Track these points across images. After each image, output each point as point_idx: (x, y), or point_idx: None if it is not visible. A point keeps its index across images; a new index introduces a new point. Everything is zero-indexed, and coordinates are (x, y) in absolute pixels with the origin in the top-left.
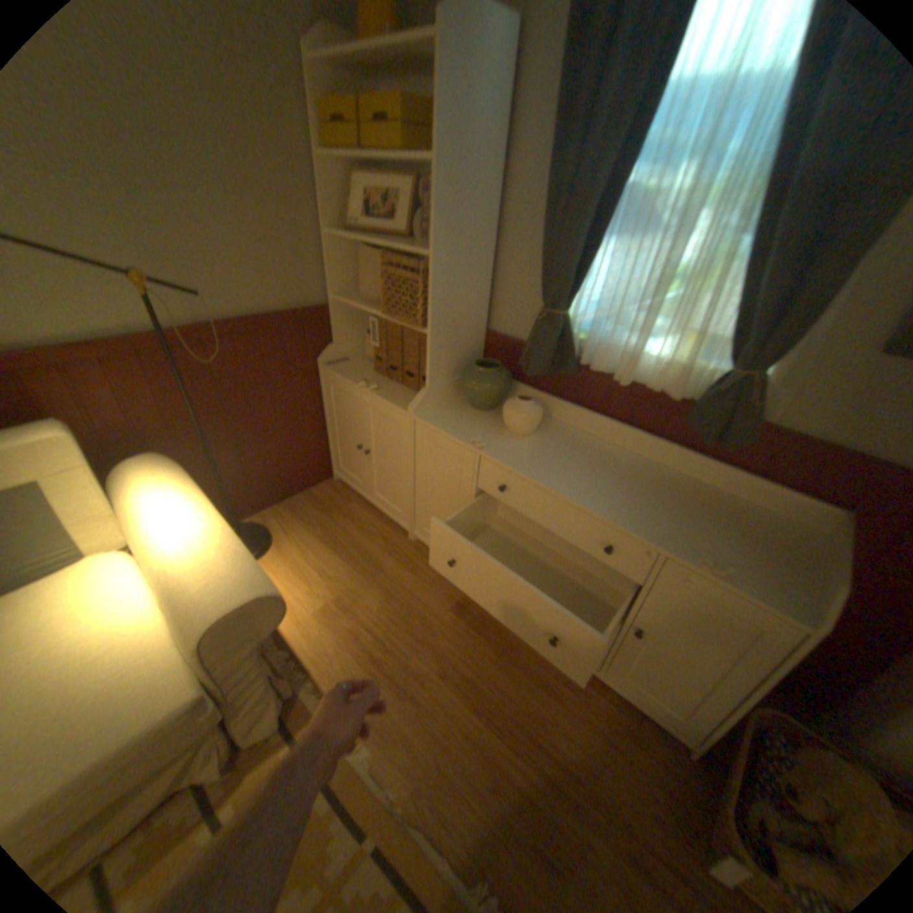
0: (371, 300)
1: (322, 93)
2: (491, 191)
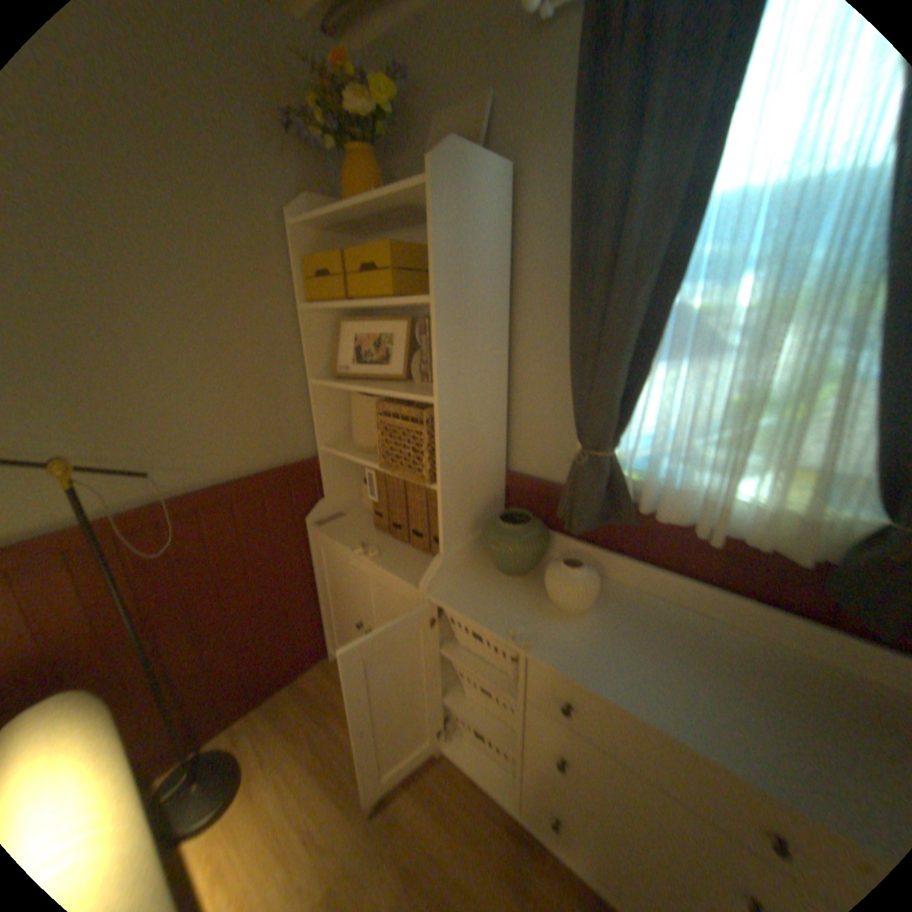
0: (368, 448)
1: (308, 250)
2: (500, 325)
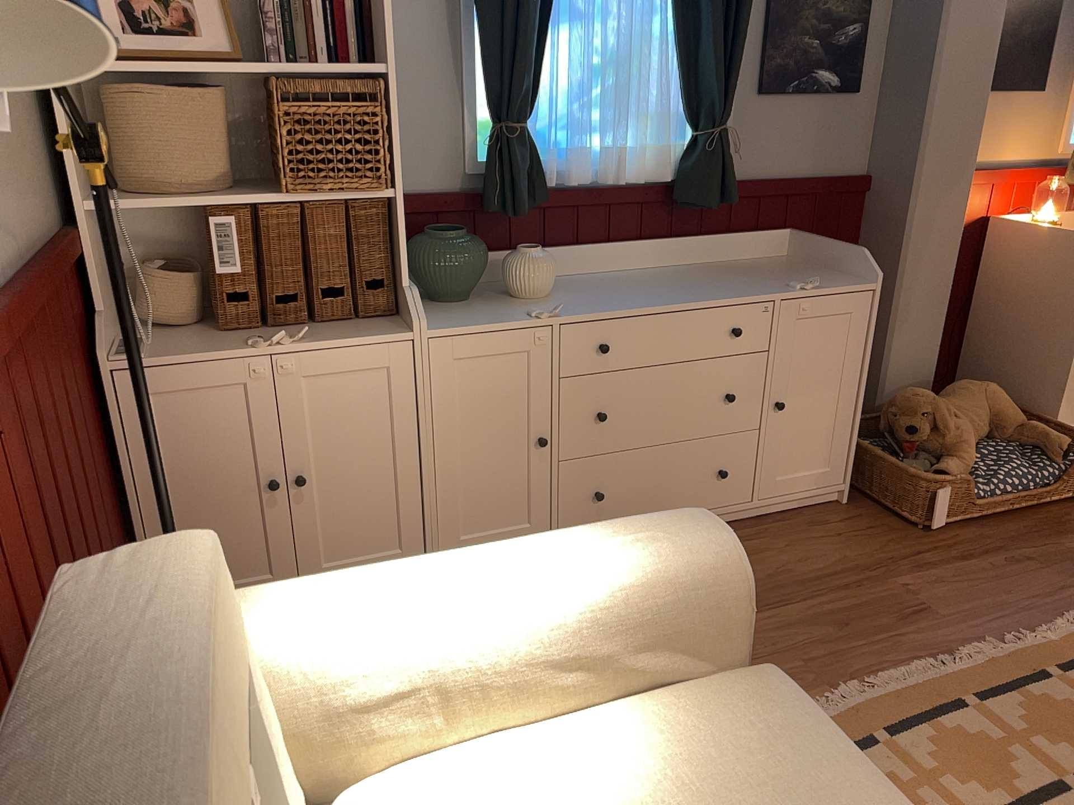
0: (197, 187)
1: None
2: None
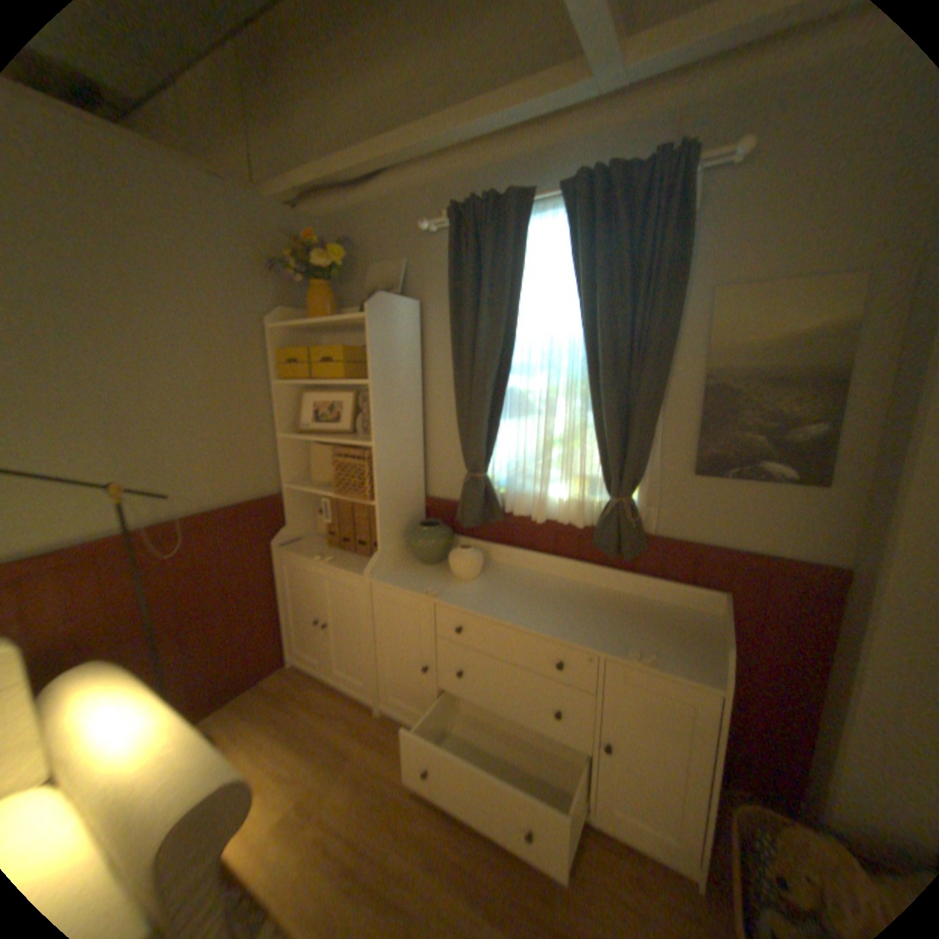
0: (322, 484)
1: (279, 345)
2: (415, 398)
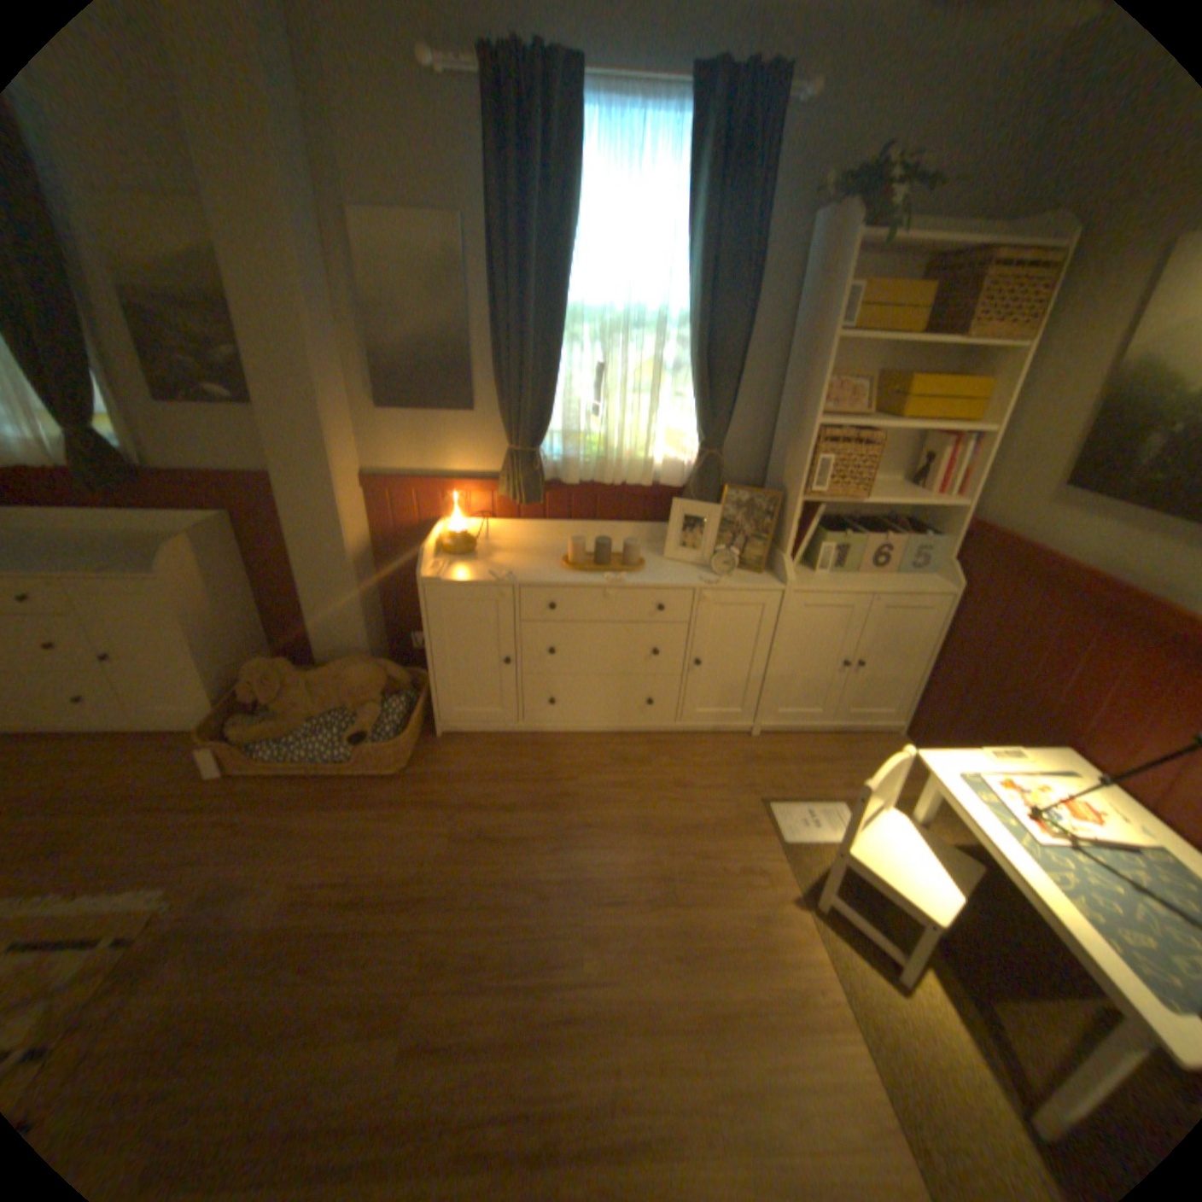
0: None
1: None
2: None
